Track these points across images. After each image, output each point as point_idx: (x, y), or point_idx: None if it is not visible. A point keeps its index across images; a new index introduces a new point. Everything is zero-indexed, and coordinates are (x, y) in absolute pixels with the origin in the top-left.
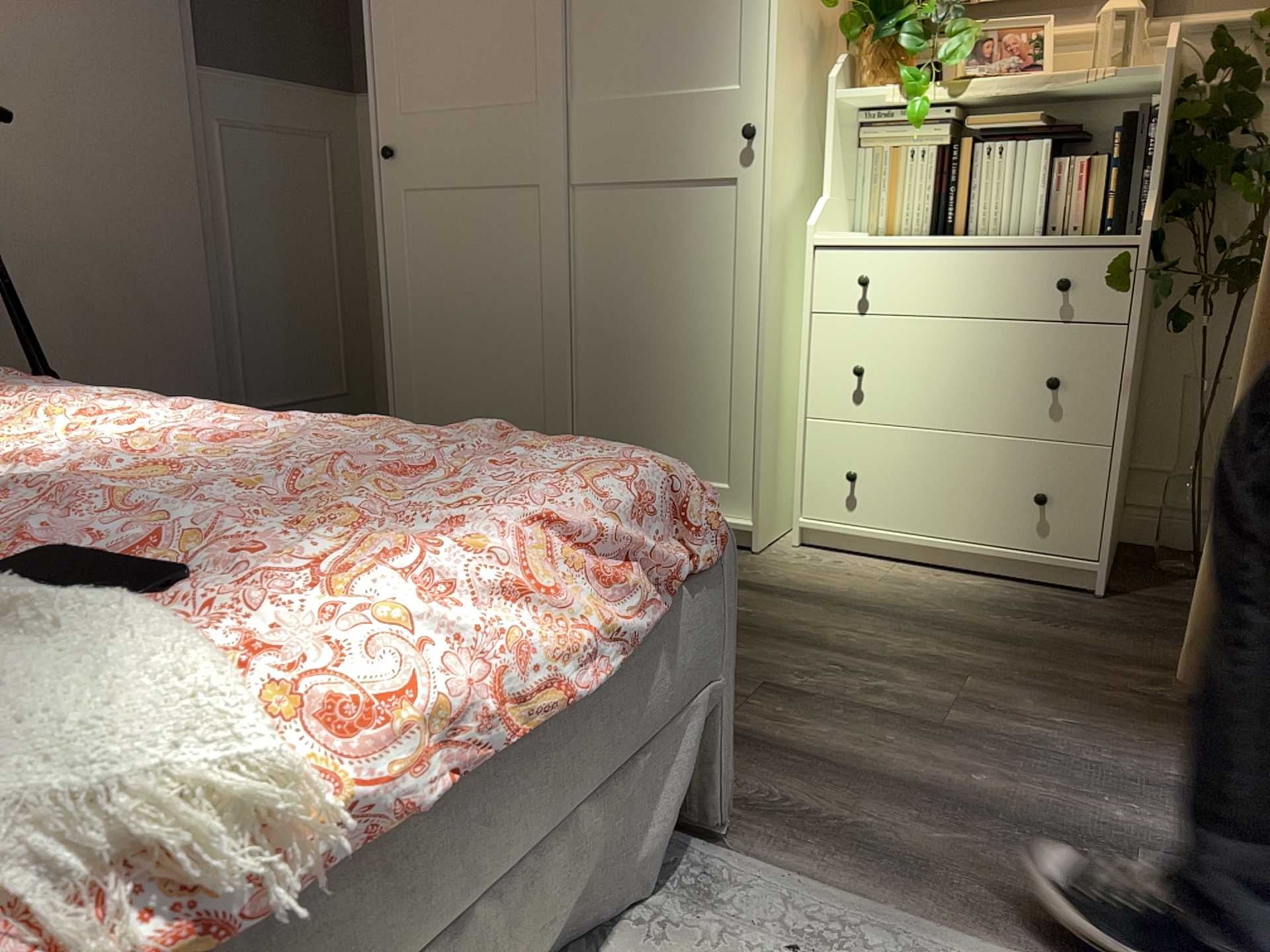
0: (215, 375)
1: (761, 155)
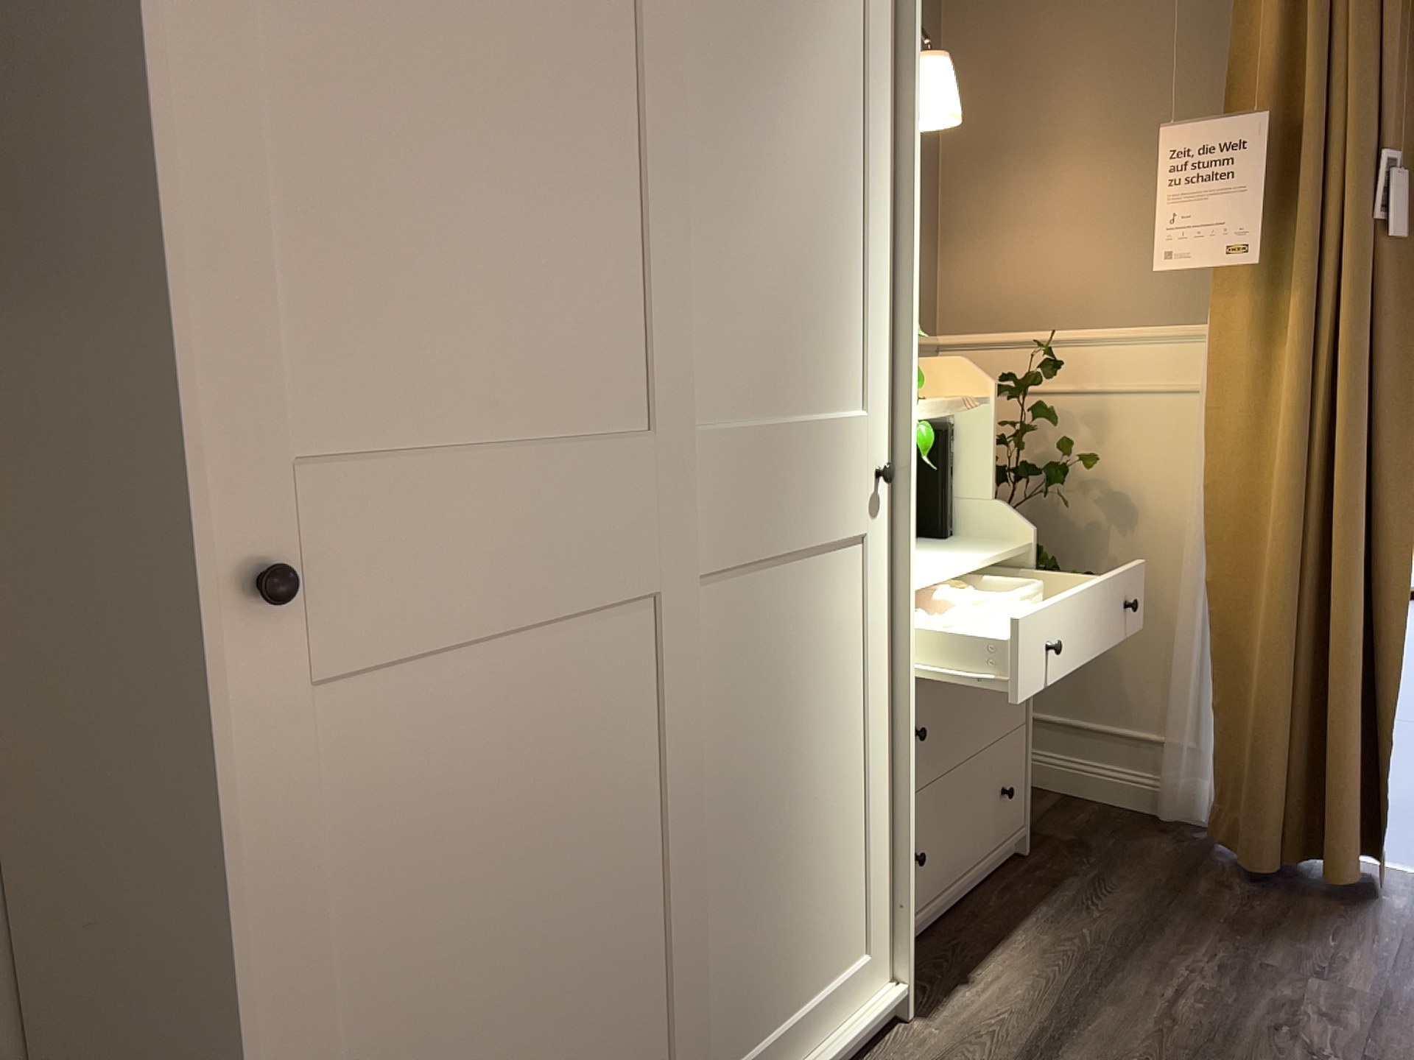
0: None
1: (888, 499)
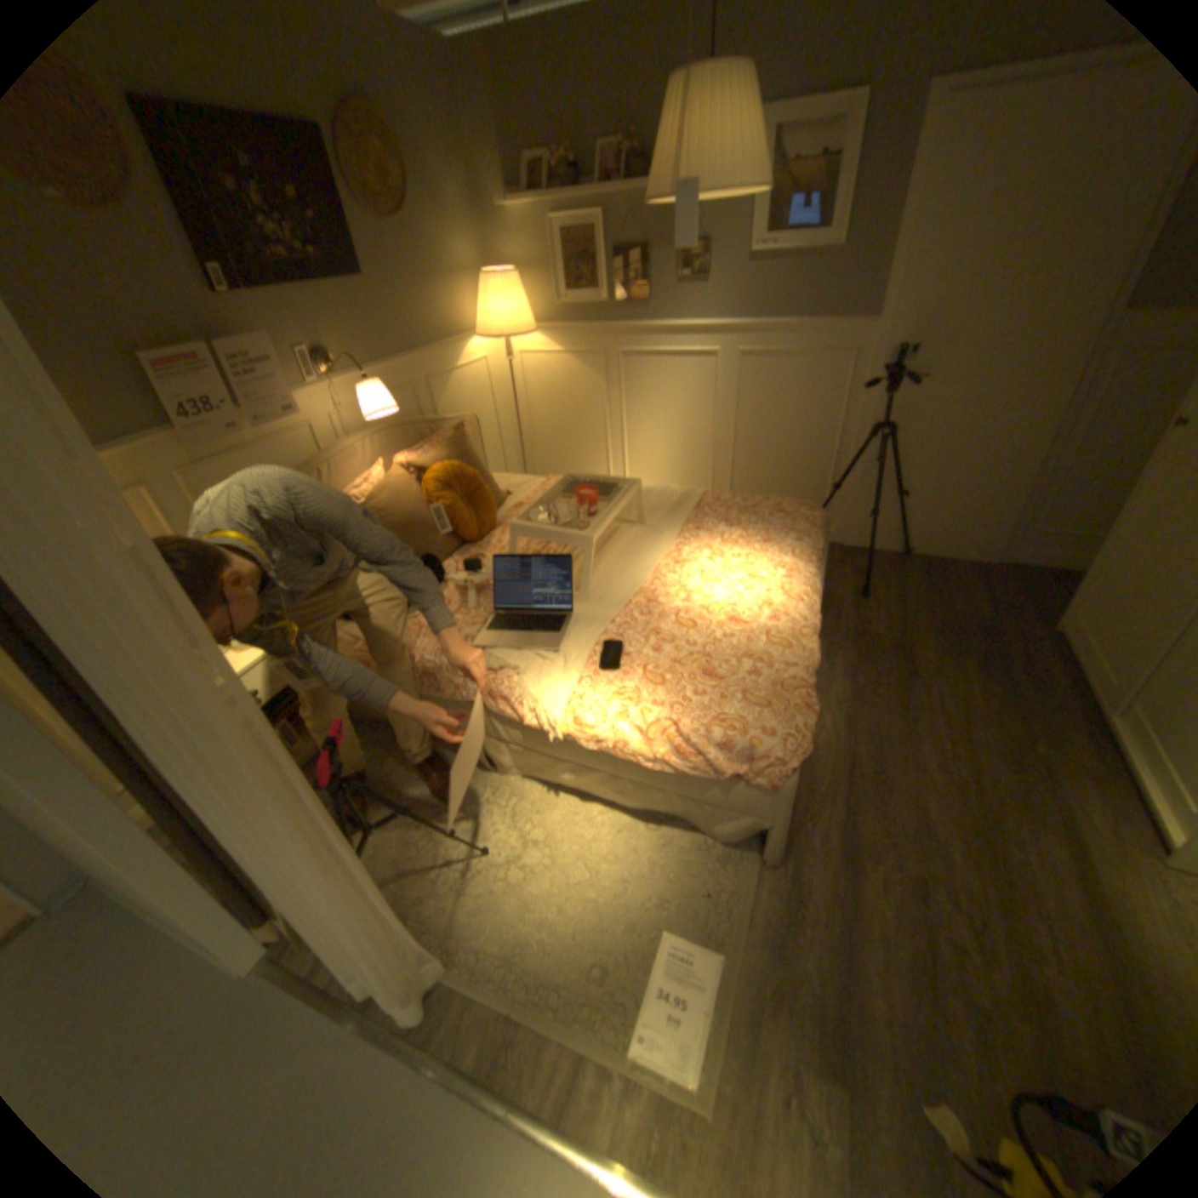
0: (1018, 508)
1: None
